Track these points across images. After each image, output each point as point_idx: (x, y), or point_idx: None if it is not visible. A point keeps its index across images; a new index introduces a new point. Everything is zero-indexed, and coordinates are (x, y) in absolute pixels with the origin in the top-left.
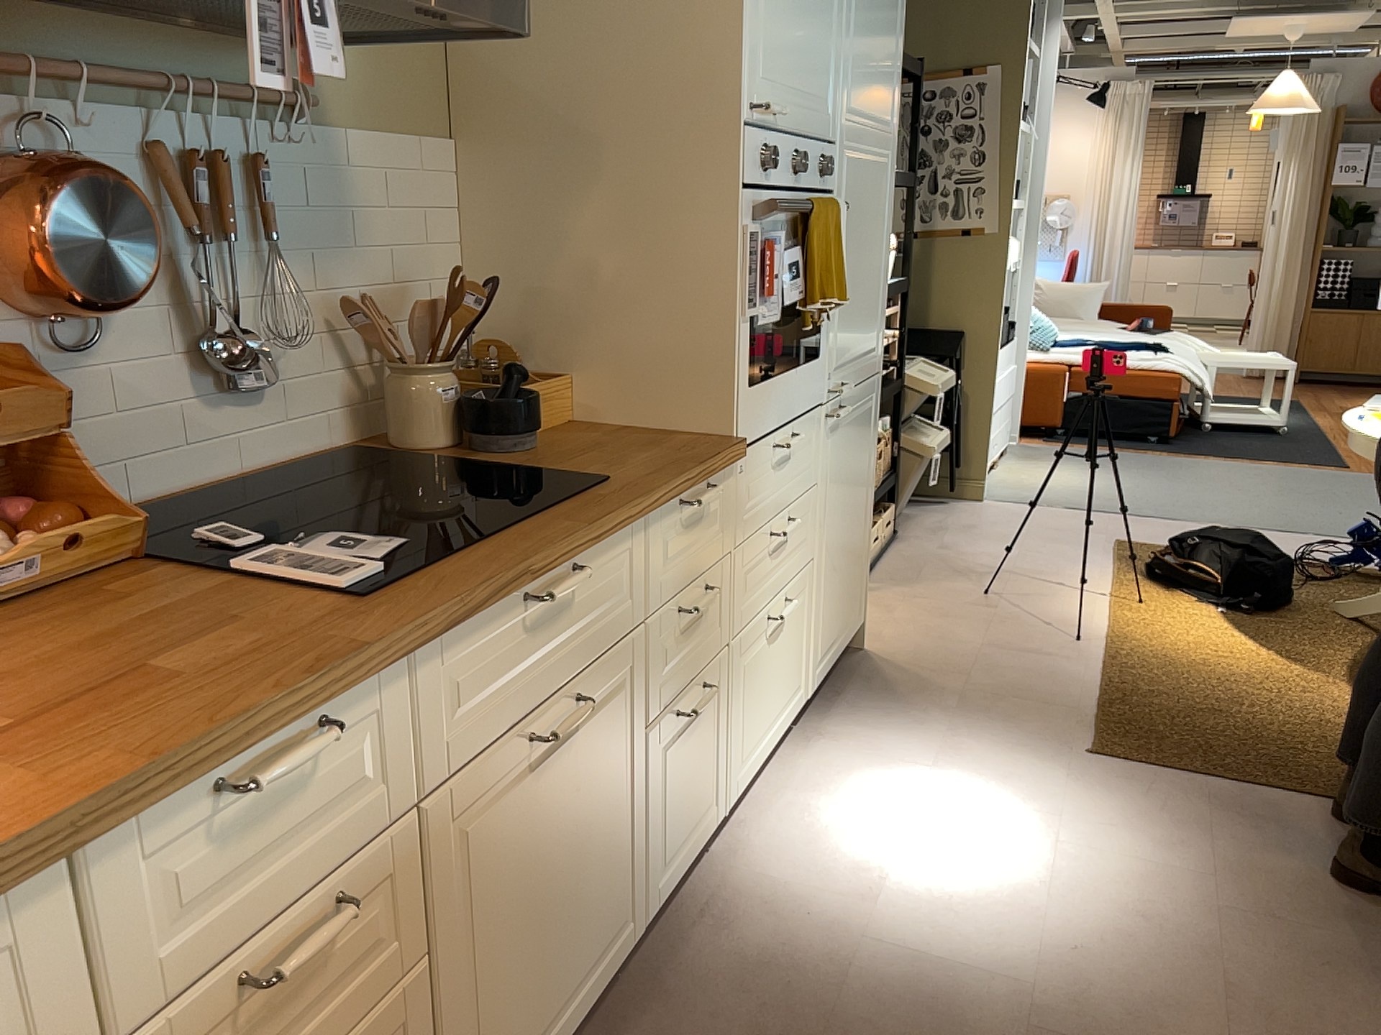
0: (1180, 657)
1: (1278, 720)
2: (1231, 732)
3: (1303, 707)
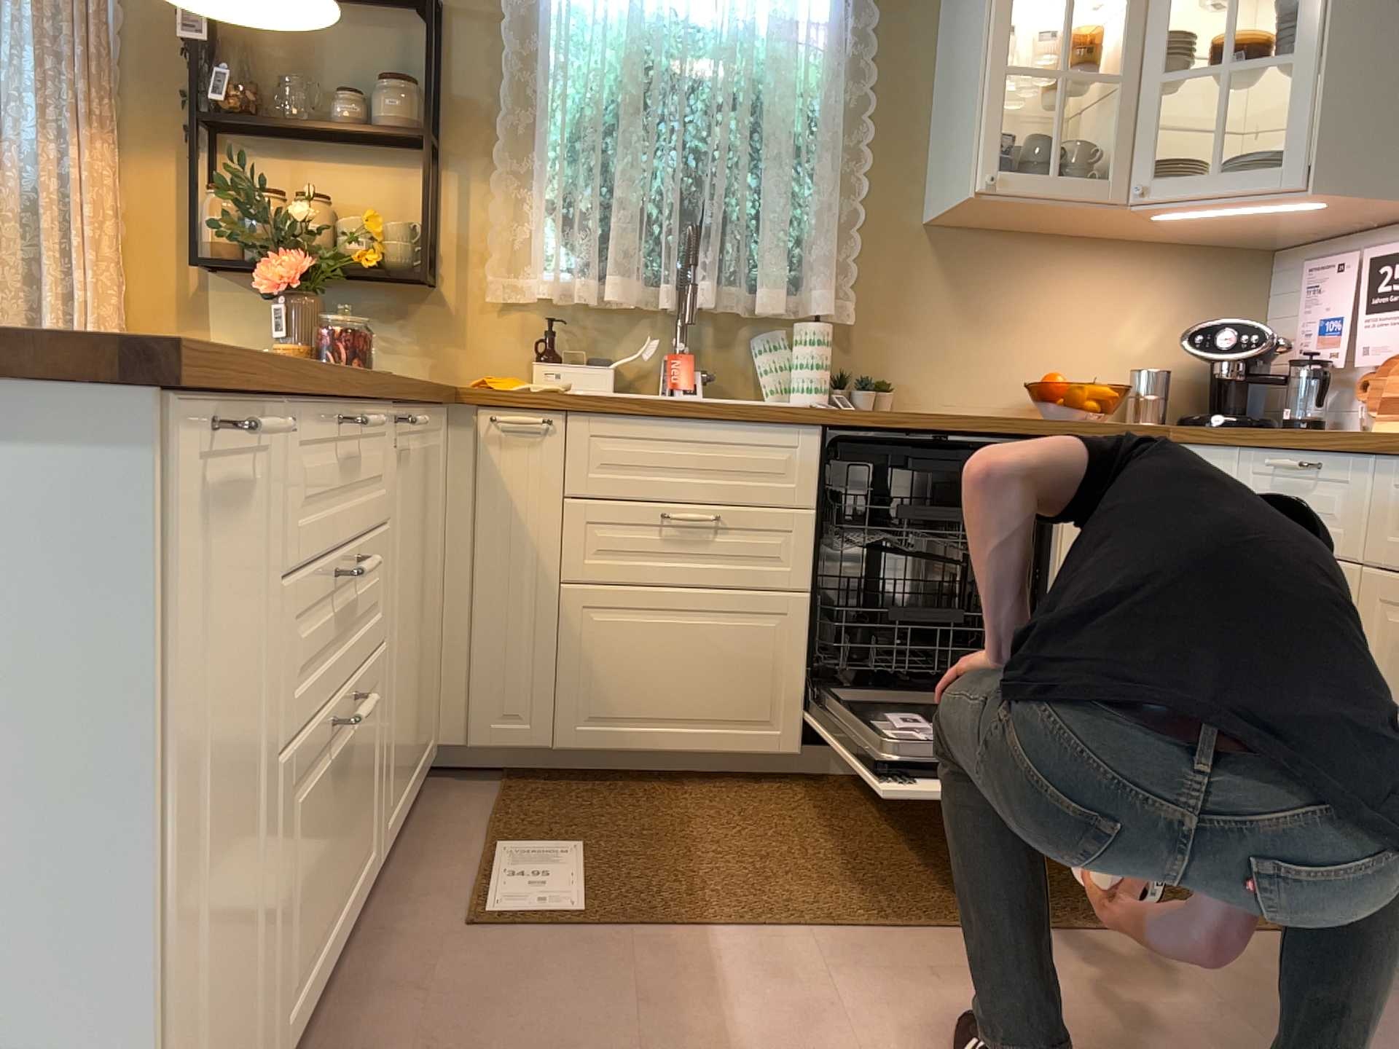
0: None
1: None
2: None
3: None
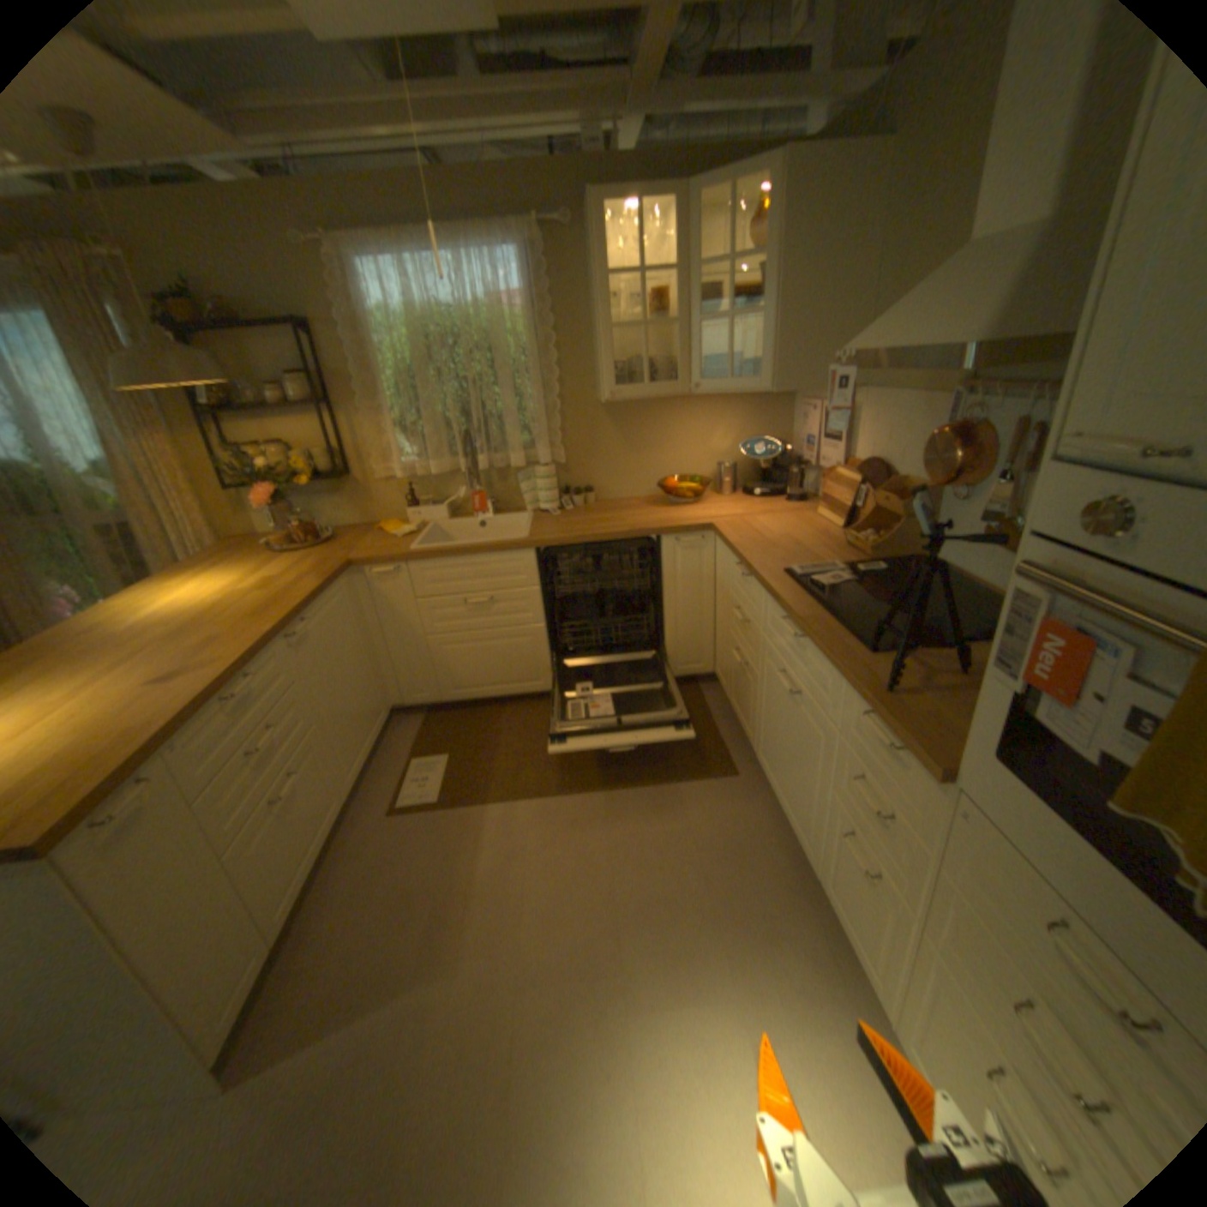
0: None
1: None
2: None
3: None
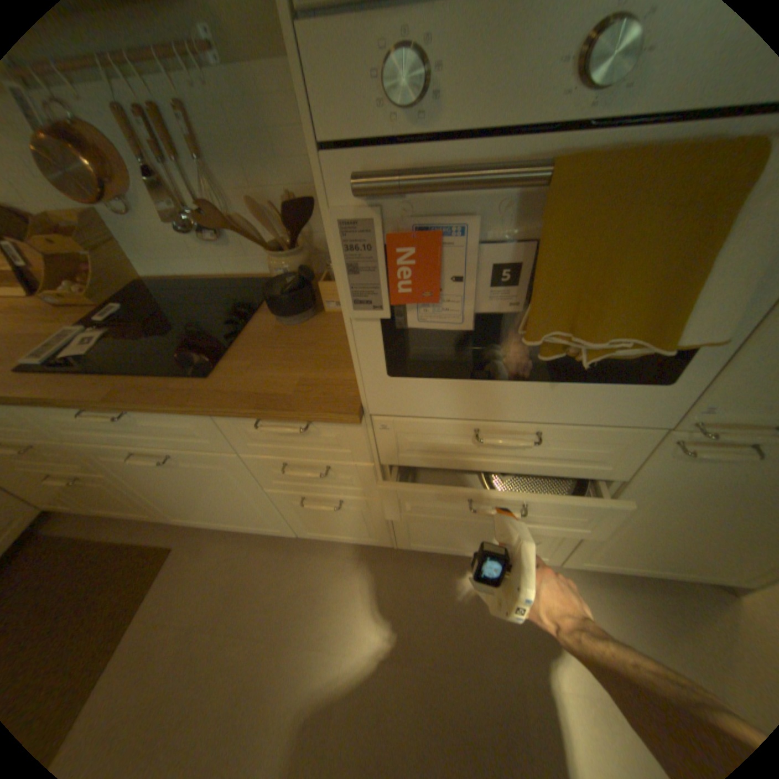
0: None
1: None
2: None
3: None
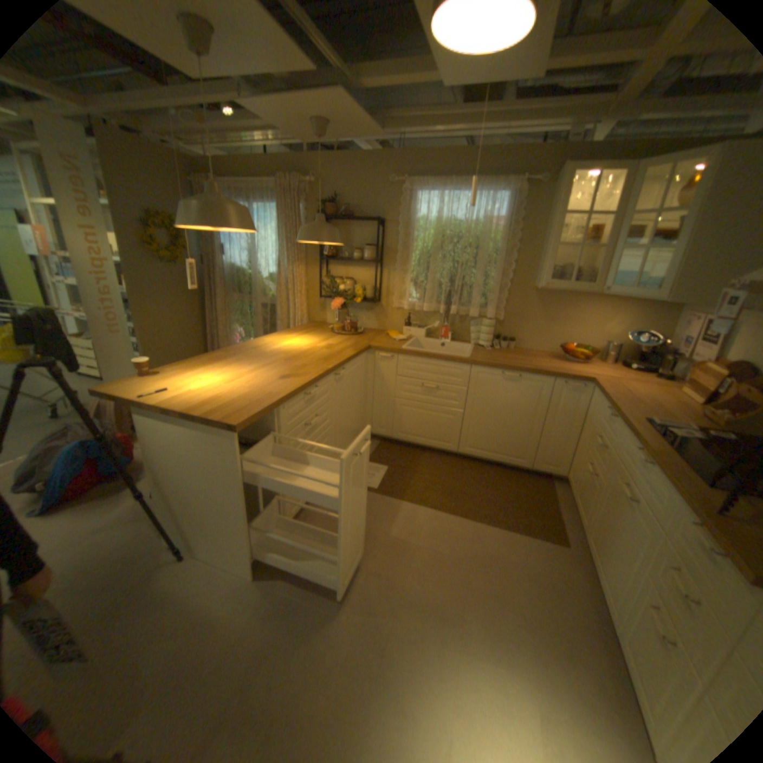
0: None
1: None
2: None
3: None
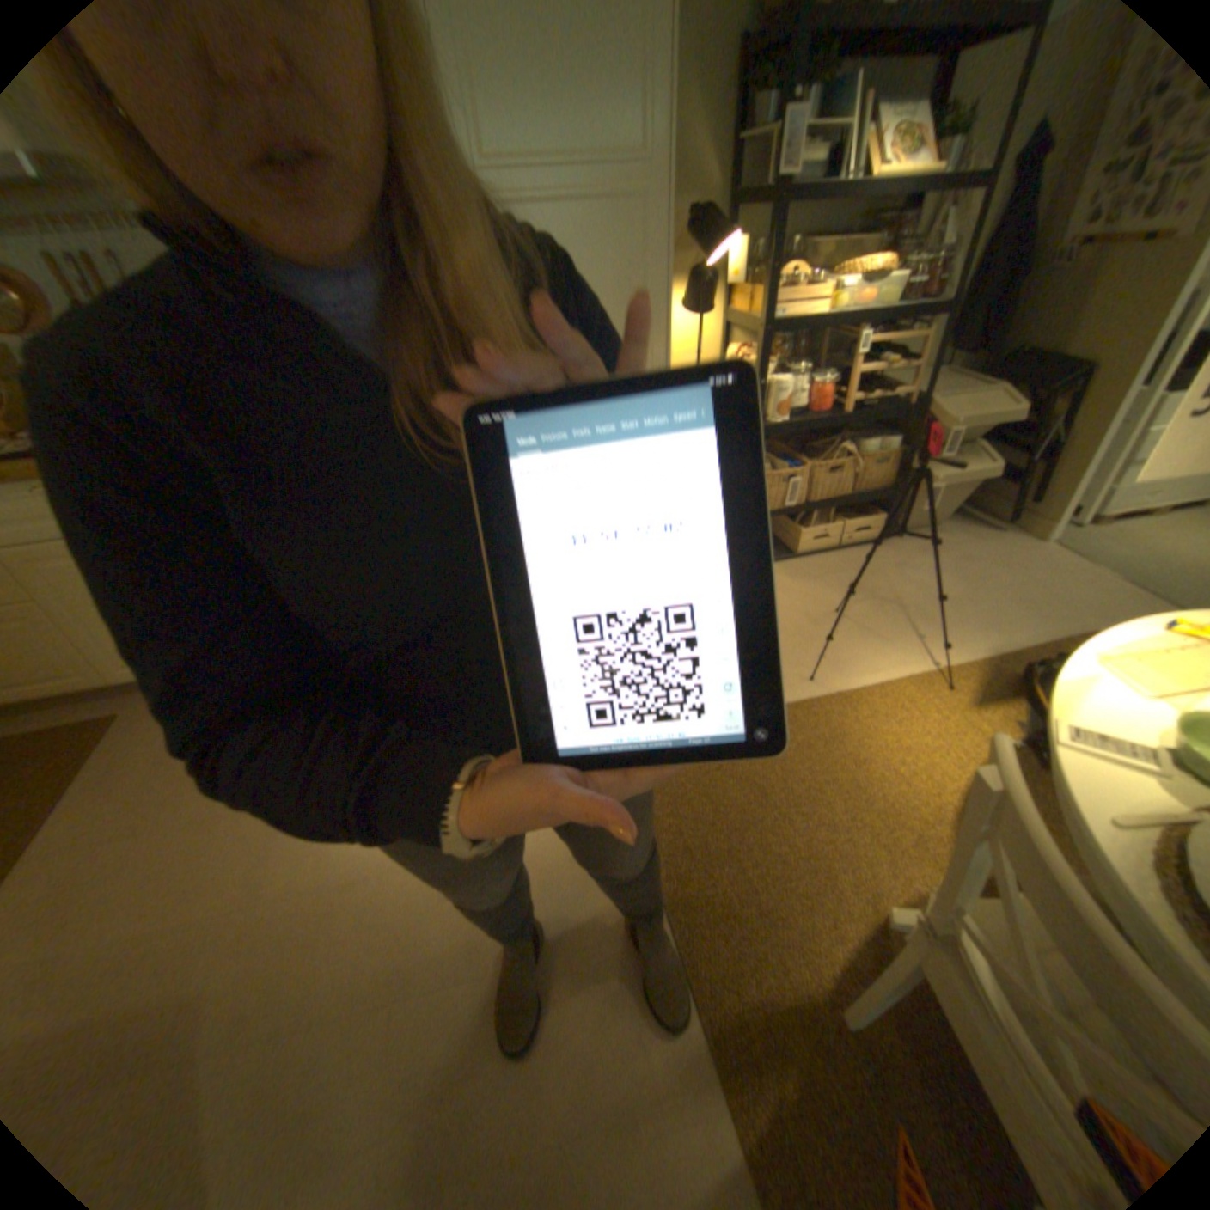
0: (857, 748)
1: (795, 843)
2: (733, 815)
3: (850, 857)
